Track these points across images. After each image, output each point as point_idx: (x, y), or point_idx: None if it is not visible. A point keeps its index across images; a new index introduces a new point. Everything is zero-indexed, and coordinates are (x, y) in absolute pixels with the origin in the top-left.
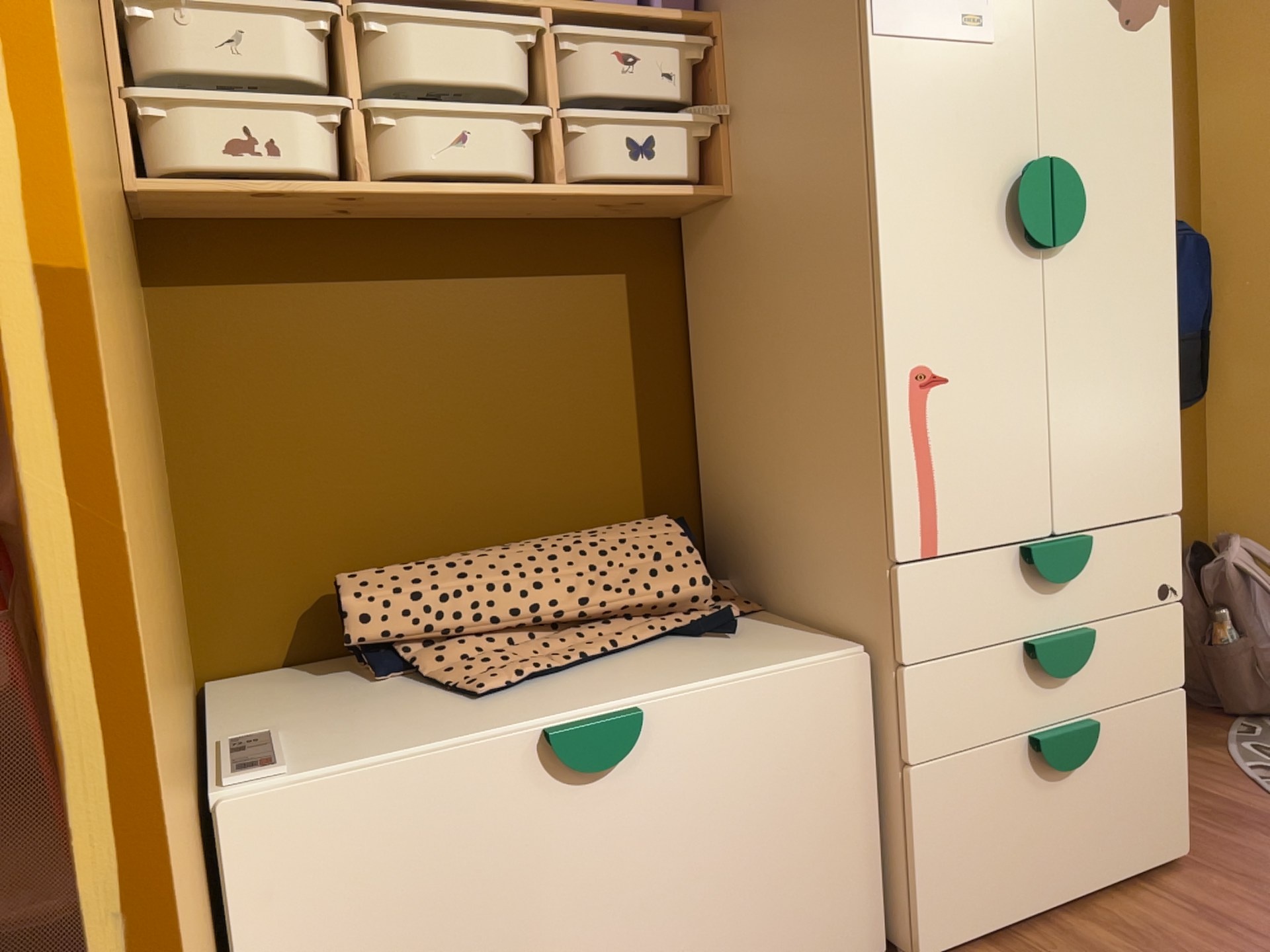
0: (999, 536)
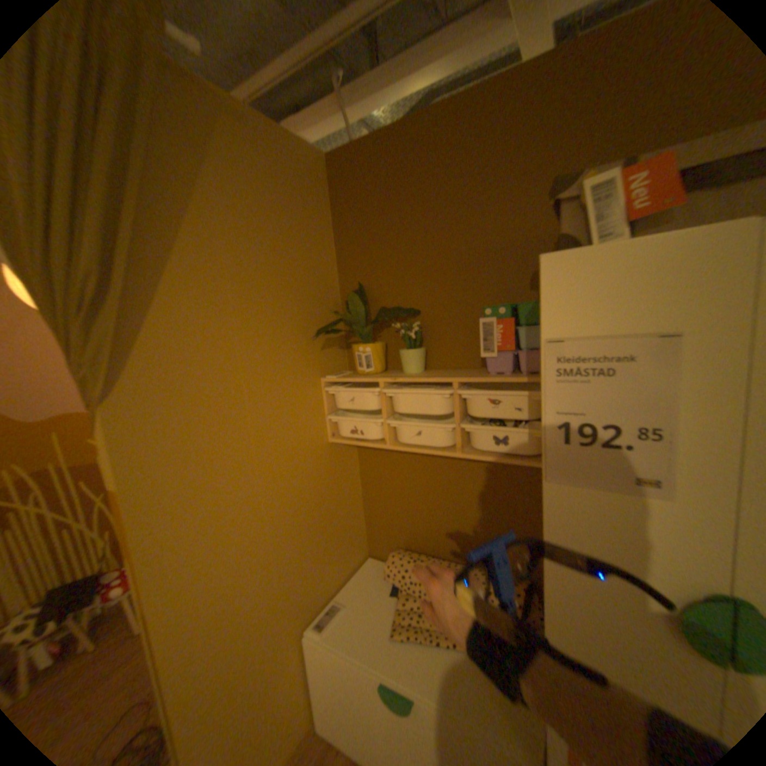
0: None
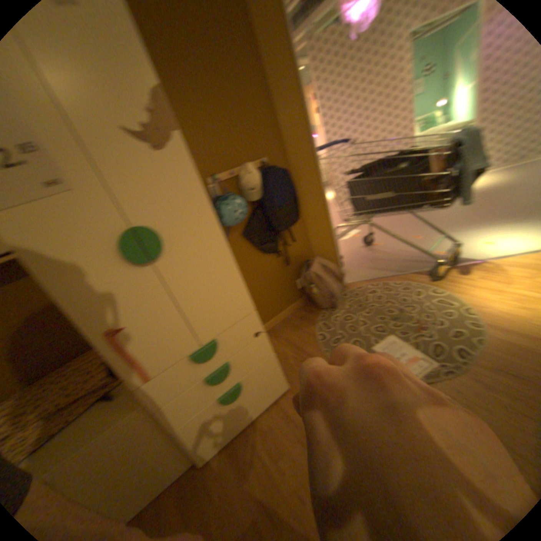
0: (178, 358)
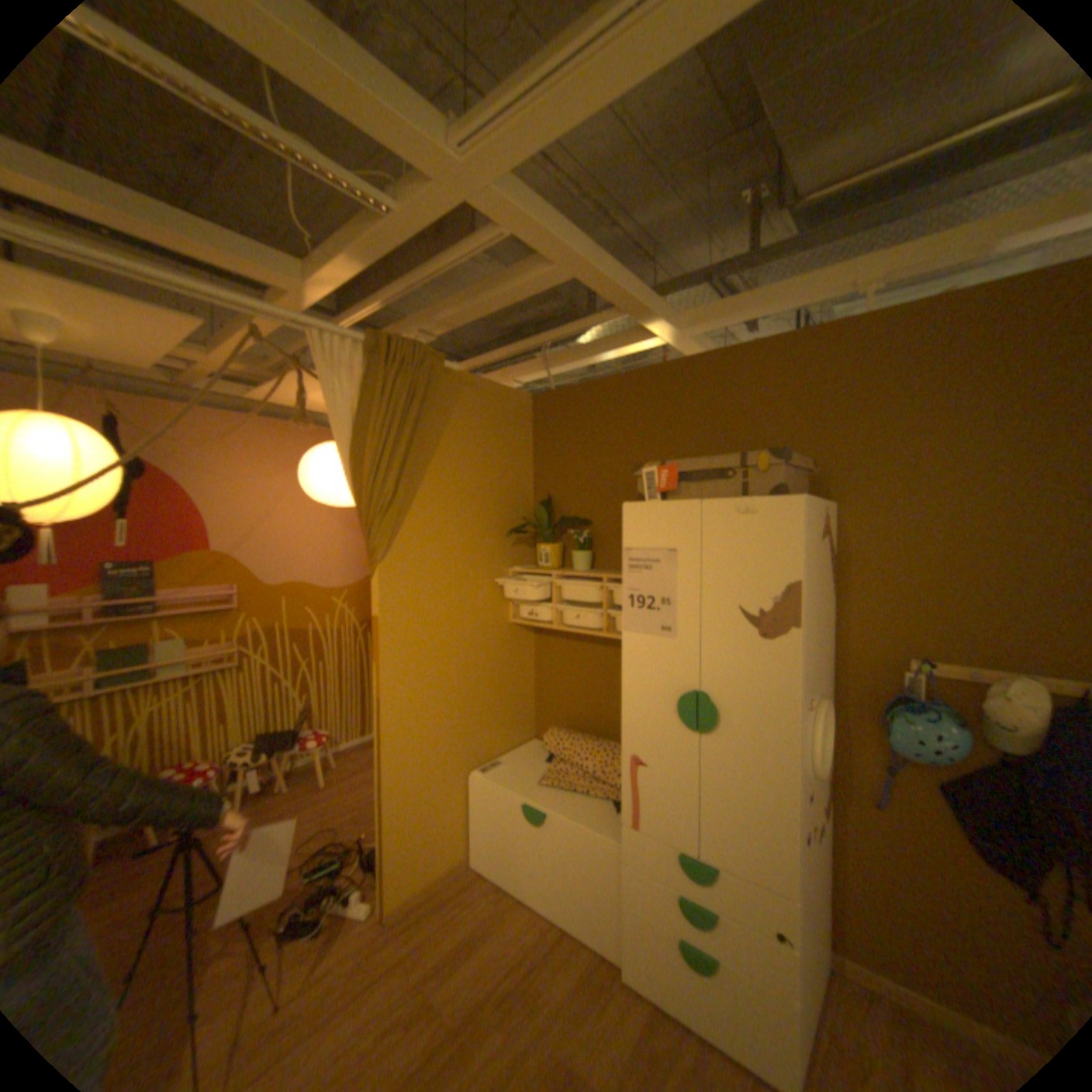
0: (667, 841)
